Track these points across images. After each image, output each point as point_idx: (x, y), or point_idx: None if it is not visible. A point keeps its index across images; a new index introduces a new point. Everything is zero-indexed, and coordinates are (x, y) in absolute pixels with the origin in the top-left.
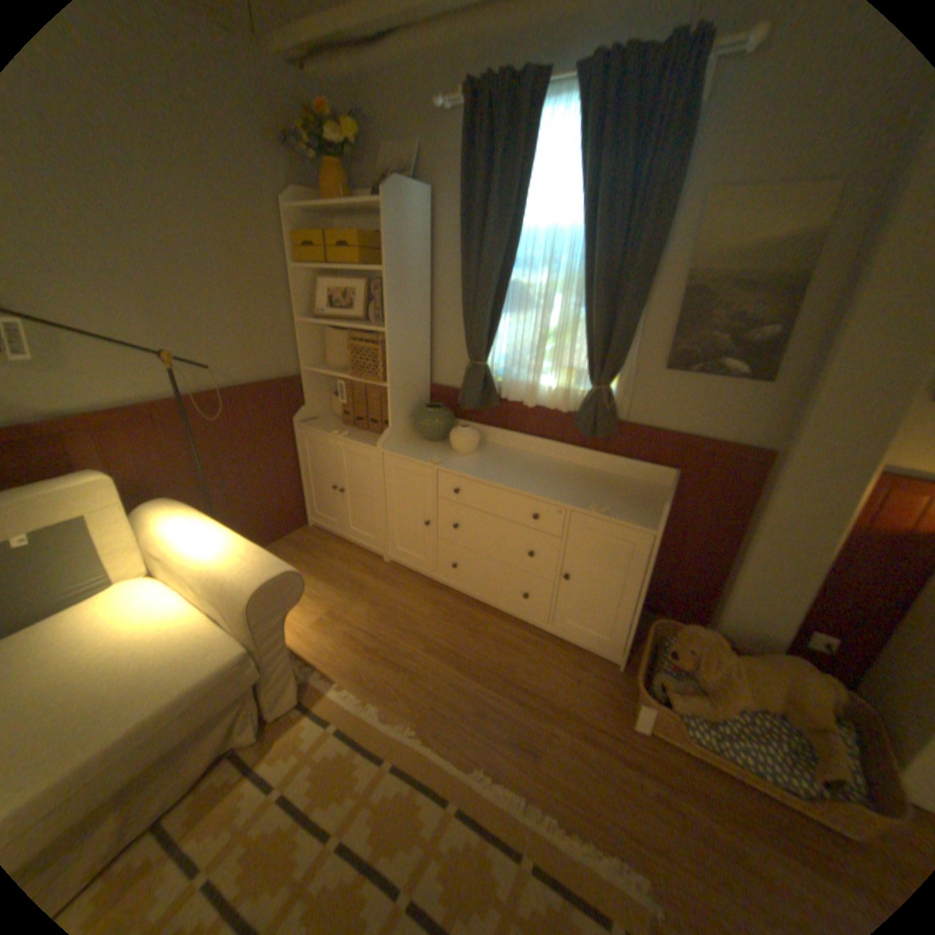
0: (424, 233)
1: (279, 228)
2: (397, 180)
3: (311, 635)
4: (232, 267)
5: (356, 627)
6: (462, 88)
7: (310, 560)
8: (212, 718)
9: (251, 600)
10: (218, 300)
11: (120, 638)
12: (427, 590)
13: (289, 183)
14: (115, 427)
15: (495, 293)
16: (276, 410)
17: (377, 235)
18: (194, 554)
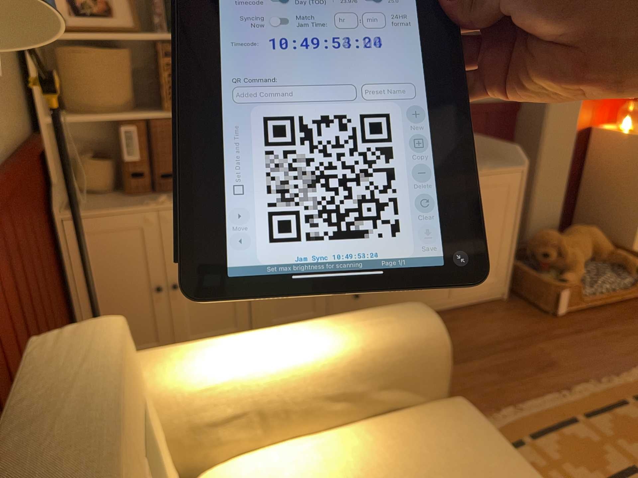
0: None
1: None
2: None
3: None
4: None
5: None
6: None
7: None
8: None
9: (439, 339)
10: None
11: None
12: None
13: None
14: None
15: None
16: (36, 197)
17: None
18: (308, 357)
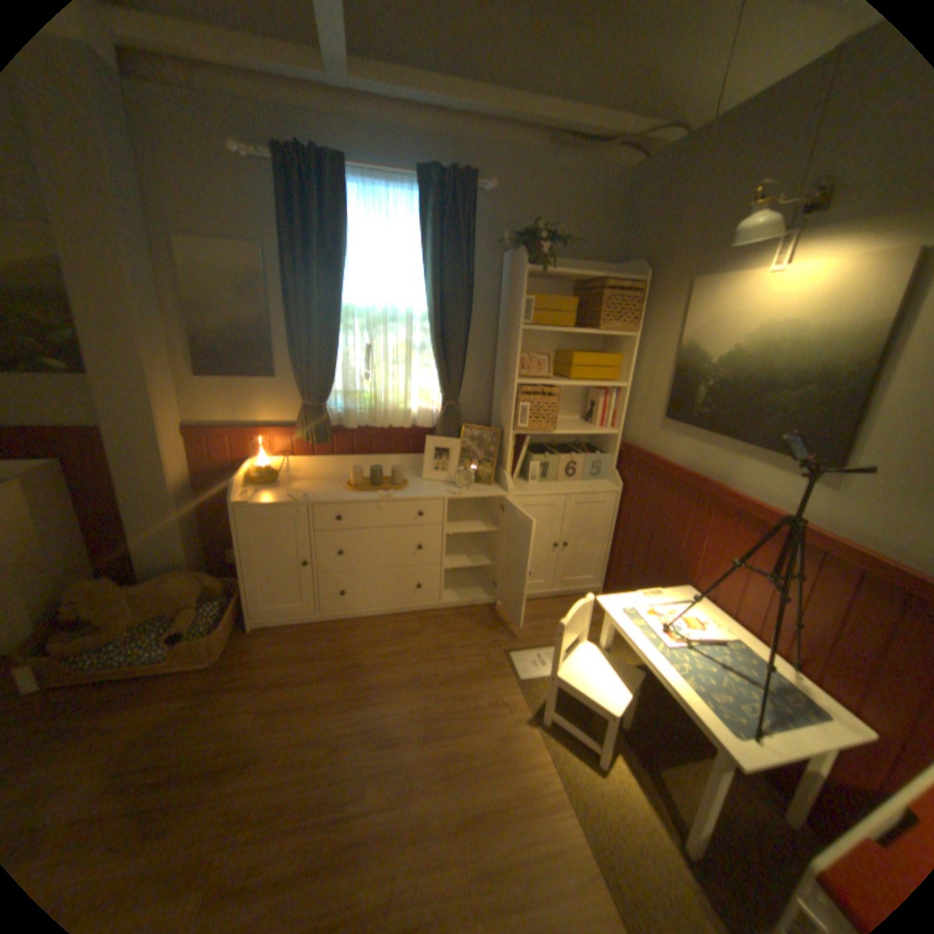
0: None
1: None
2: None
3: None
4: None
5: None
6: None
7: None
8: None
9: None
10: None
11: None
12: None
13: None
14: None
15: None
16: None
17: None
18: None
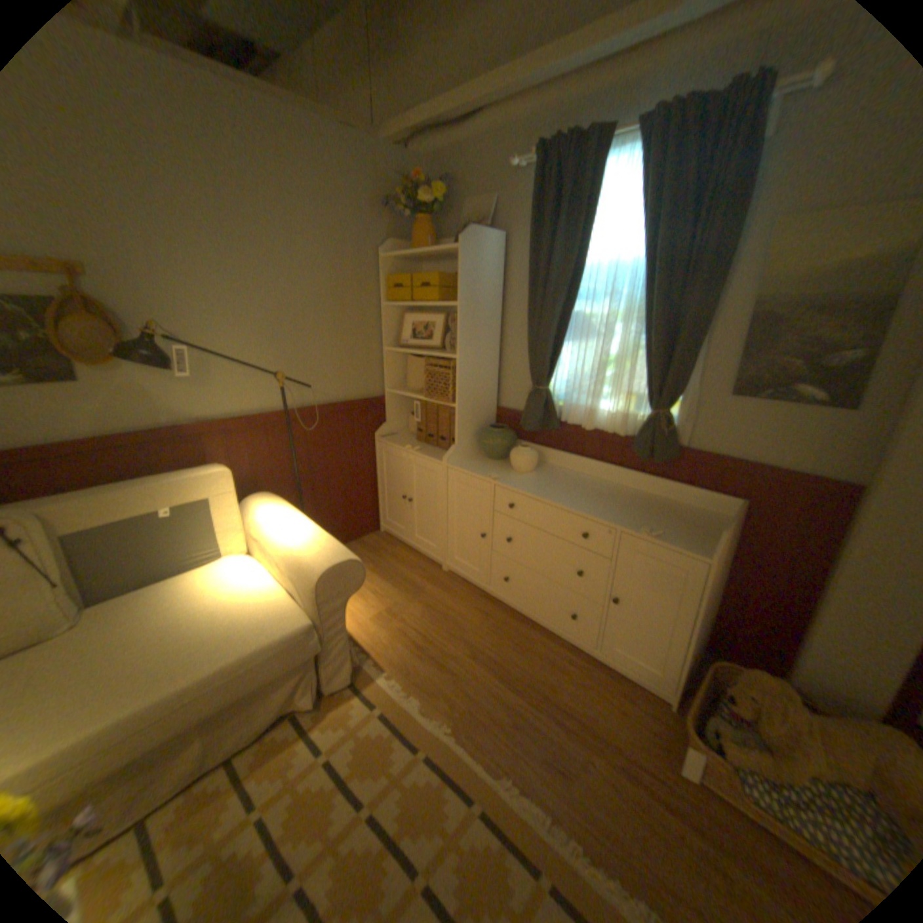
0: (497, 272)
1: (377, 273)
2: (474, 229)
3: (370, 627)
4: (337, 306)
5: (410, 625)
6: (535, 148)
7: (378, 561)
8: (280, 678)
9: (320, 579)
10: (324, 332)
11: (221, 598)
12: (479, 601)
13: (388, 237)
14: (238, 431)
15: (558, 322)
16: (362, 425)
17: (456, 276)
18: (282, 537)
